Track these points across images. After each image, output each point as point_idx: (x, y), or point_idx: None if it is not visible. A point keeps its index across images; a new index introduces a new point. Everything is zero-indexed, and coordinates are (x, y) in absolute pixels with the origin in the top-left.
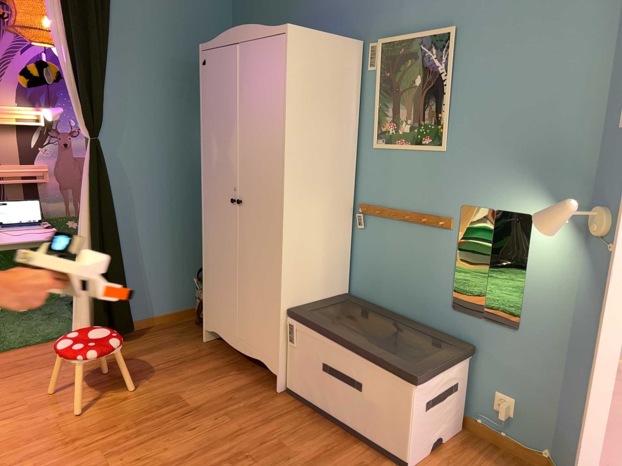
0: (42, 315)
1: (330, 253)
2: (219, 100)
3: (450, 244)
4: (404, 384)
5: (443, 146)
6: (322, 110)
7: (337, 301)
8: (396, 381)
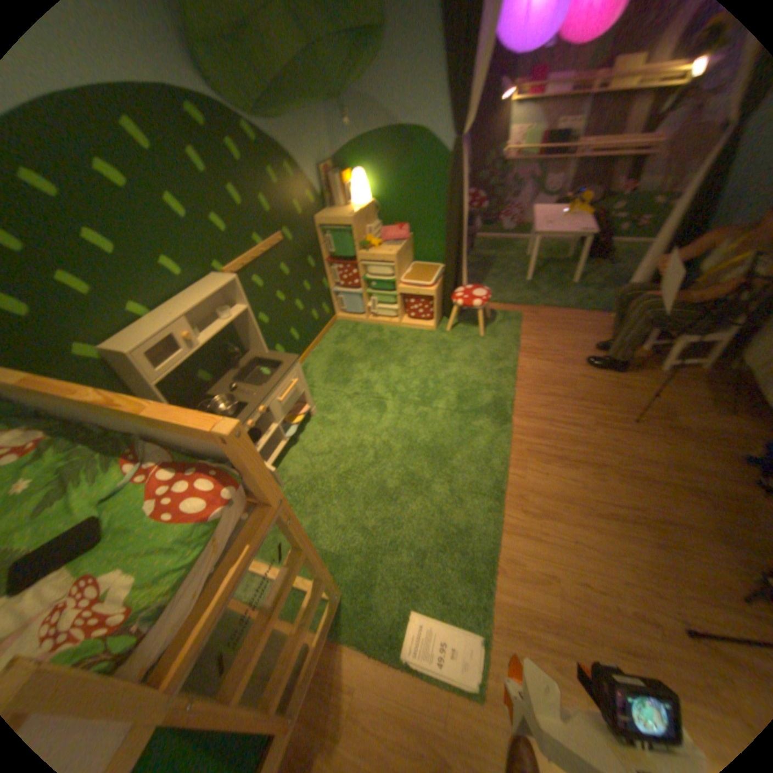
0: (599, 287)
1: None
2: None
3: None
4: None
5: None
6: None
7: None
8: None
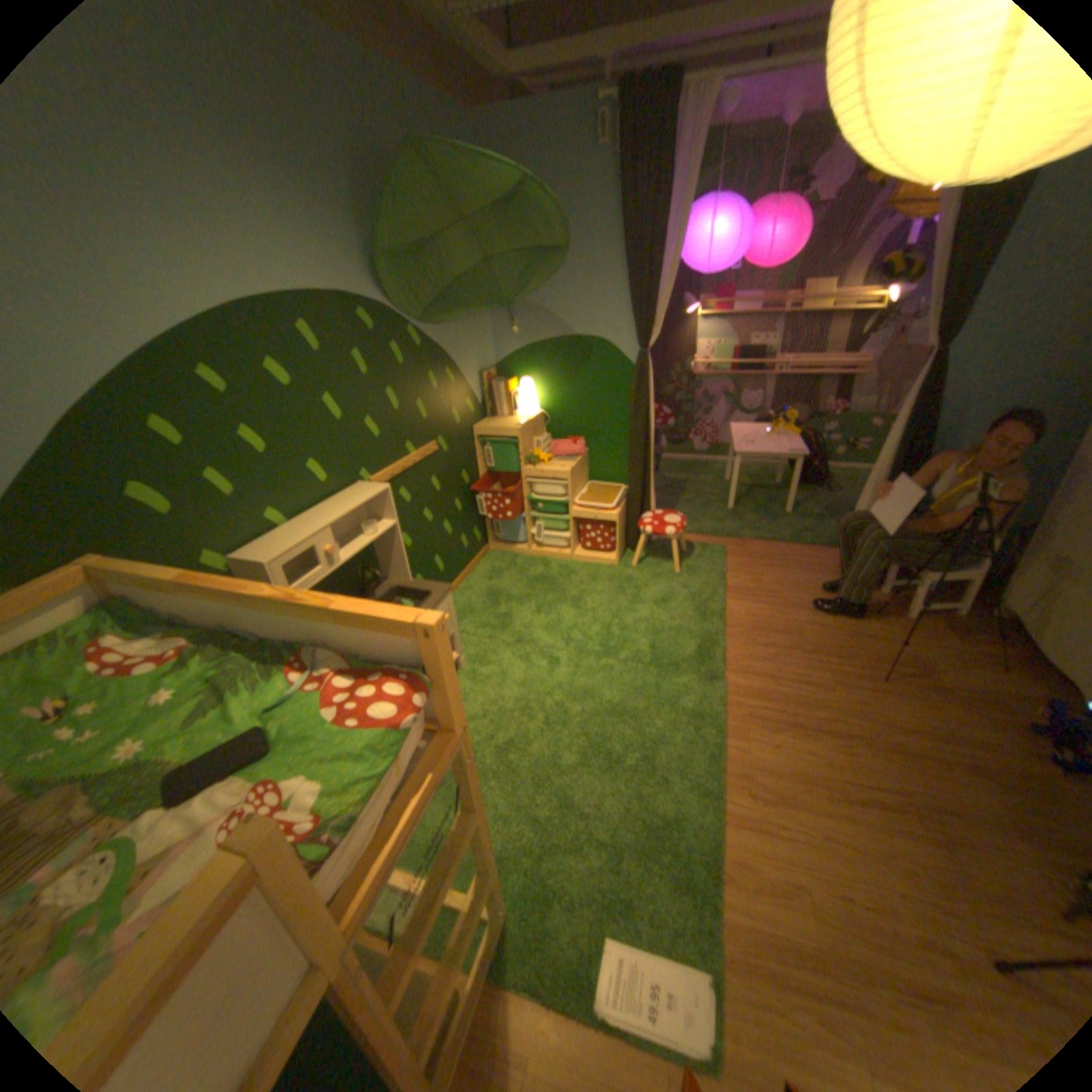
0: (817, 518)
1: None
2: None
3: None
4: None
5: None
6: None
7: None
8: None
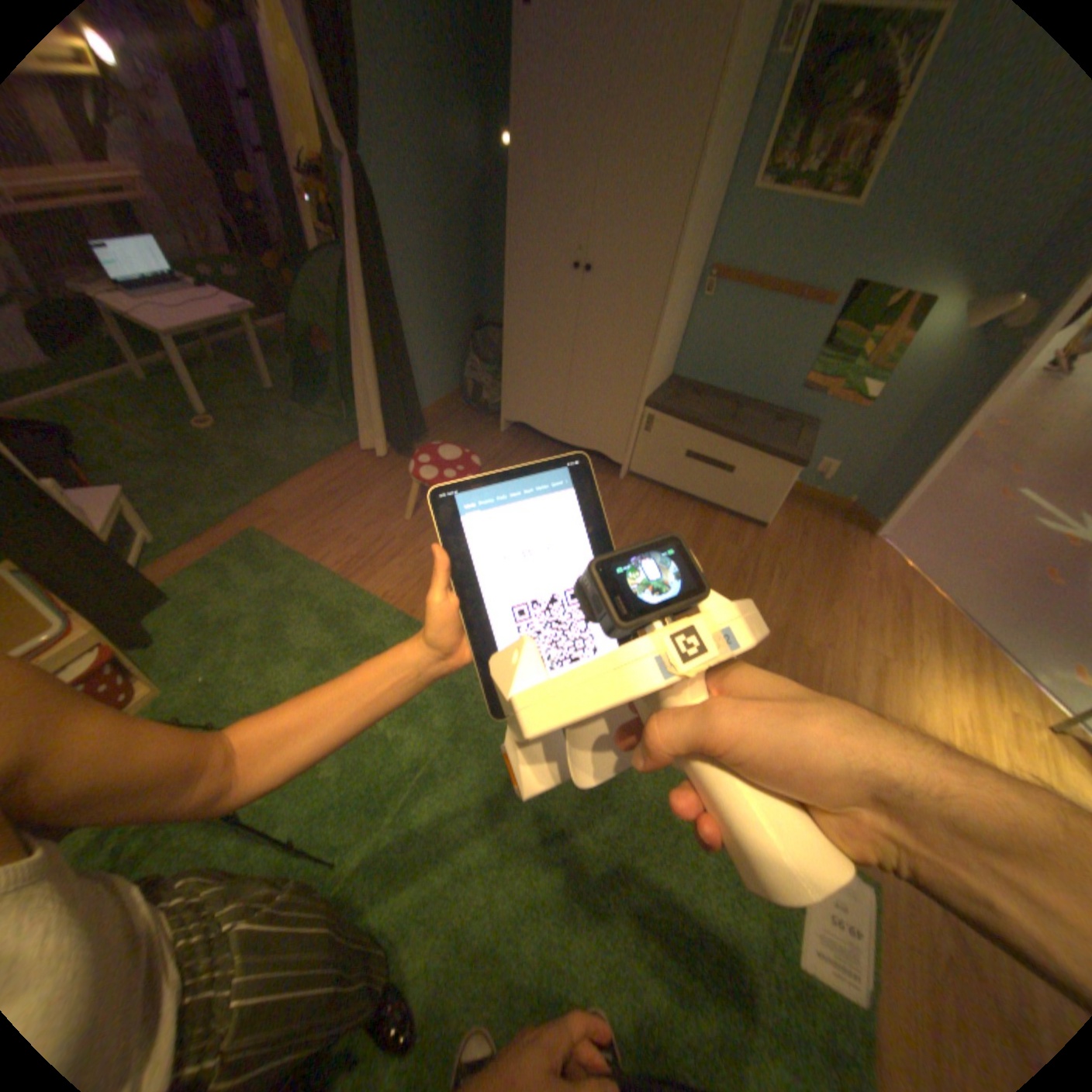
0: (281, 421)
1: (677, 331)
2: (560, 91)
3: (824, 321)
4: (787, 469)
5: (861, 199)
6: (728, 131)
7: (676, 383)
8: (779, 466)
